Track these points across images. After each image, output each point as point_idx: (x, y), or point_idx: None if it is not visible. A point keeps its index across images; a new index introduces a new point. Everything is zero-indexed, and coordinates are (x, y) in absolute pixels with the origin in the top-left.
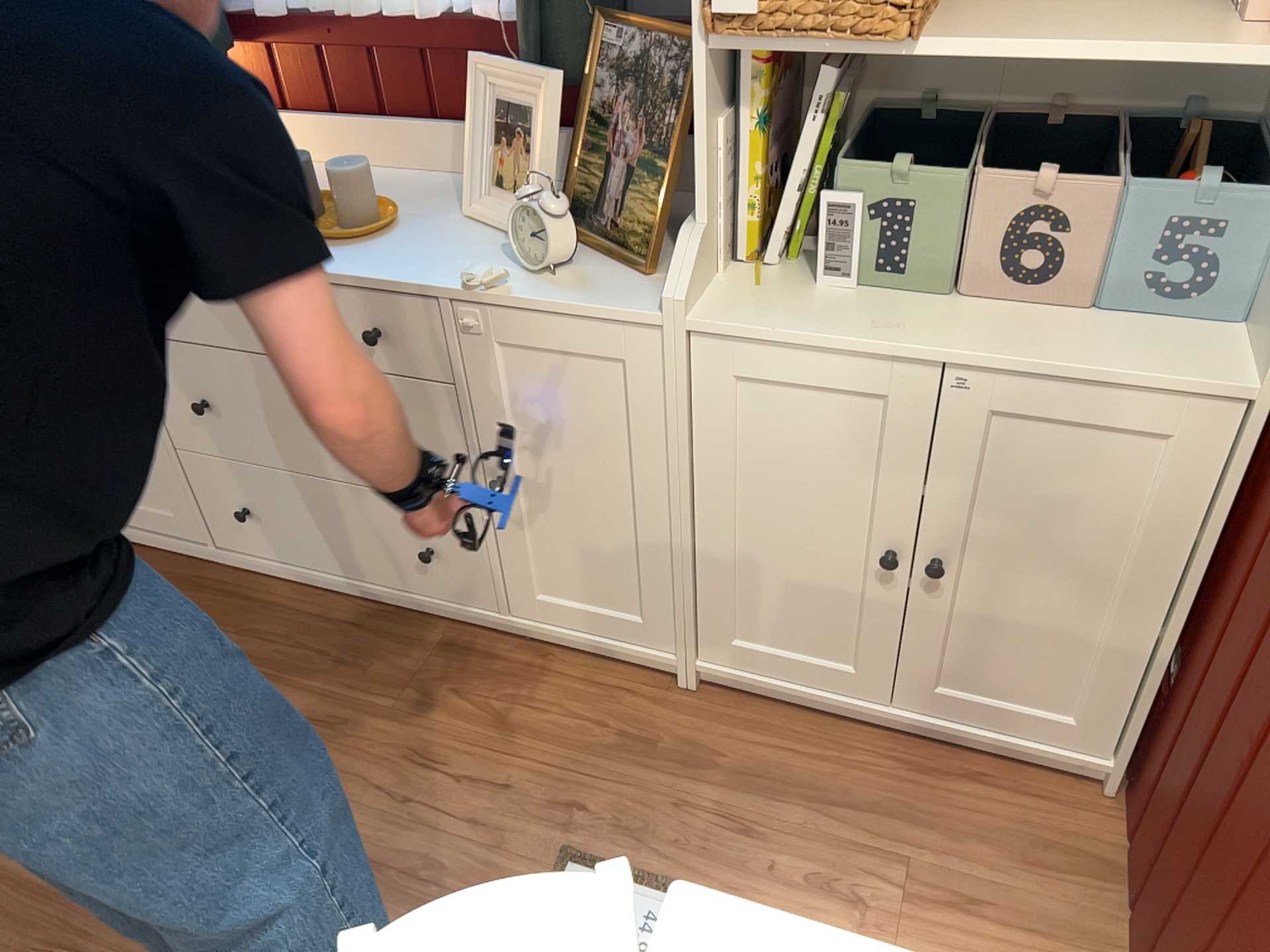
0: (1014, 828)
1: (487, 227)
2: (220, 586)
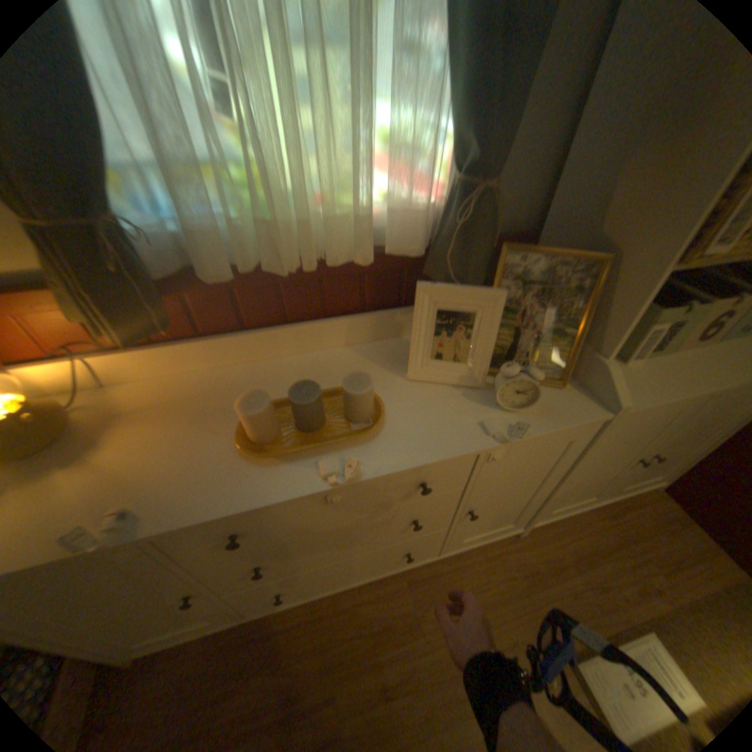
0: (660, 525)
1: (426, 381)
2: (250, 641)
